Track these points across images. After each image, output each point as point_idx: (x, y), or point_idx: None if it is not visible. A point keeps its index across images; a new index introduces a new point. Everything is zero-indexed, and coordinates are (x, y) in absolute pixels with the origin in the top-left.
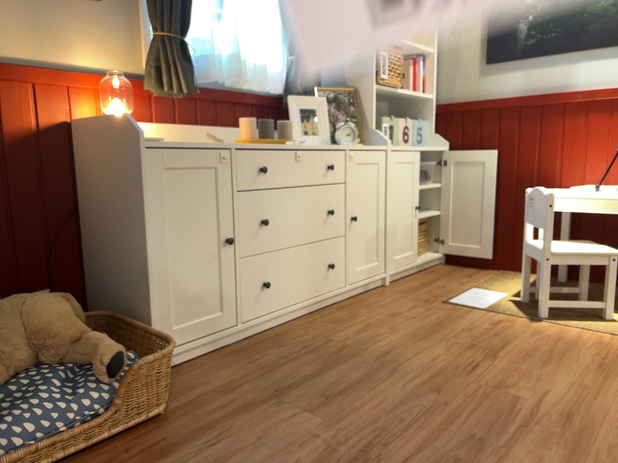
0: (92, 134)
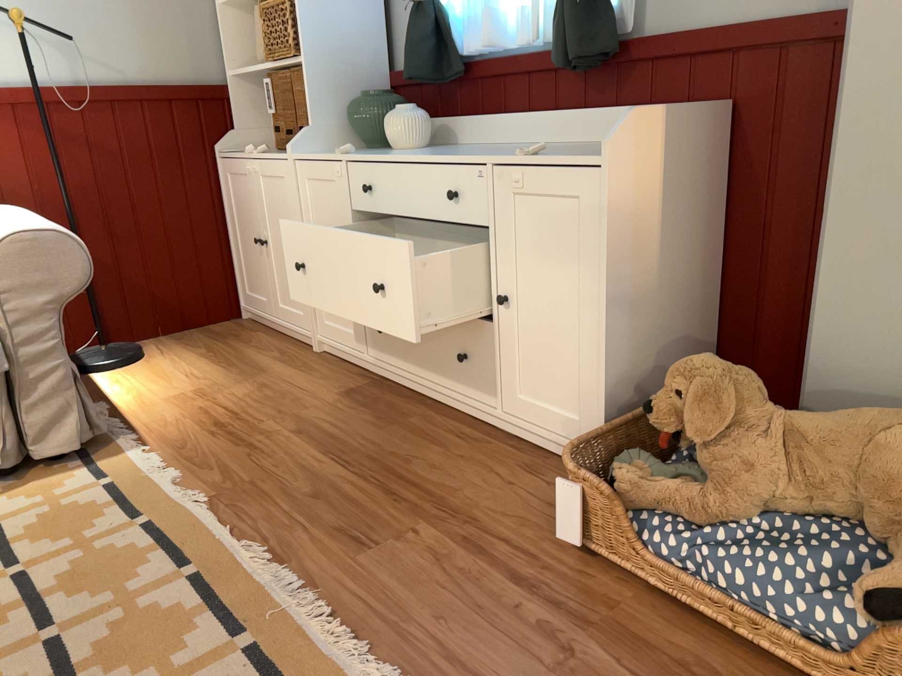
0: None
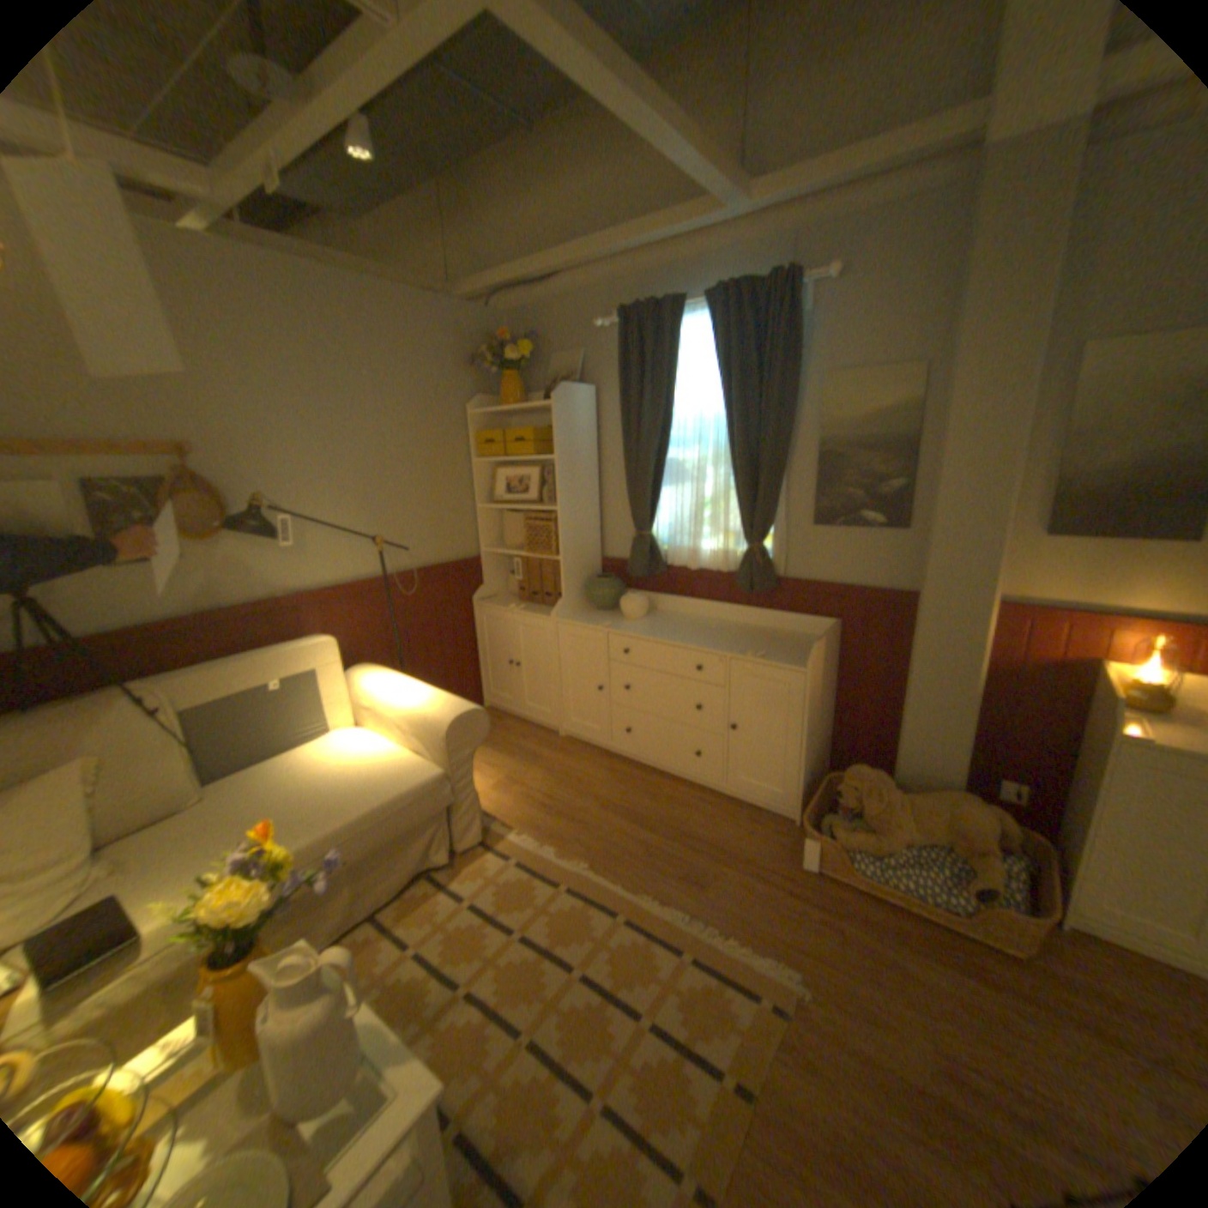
0: (1106, 690)
